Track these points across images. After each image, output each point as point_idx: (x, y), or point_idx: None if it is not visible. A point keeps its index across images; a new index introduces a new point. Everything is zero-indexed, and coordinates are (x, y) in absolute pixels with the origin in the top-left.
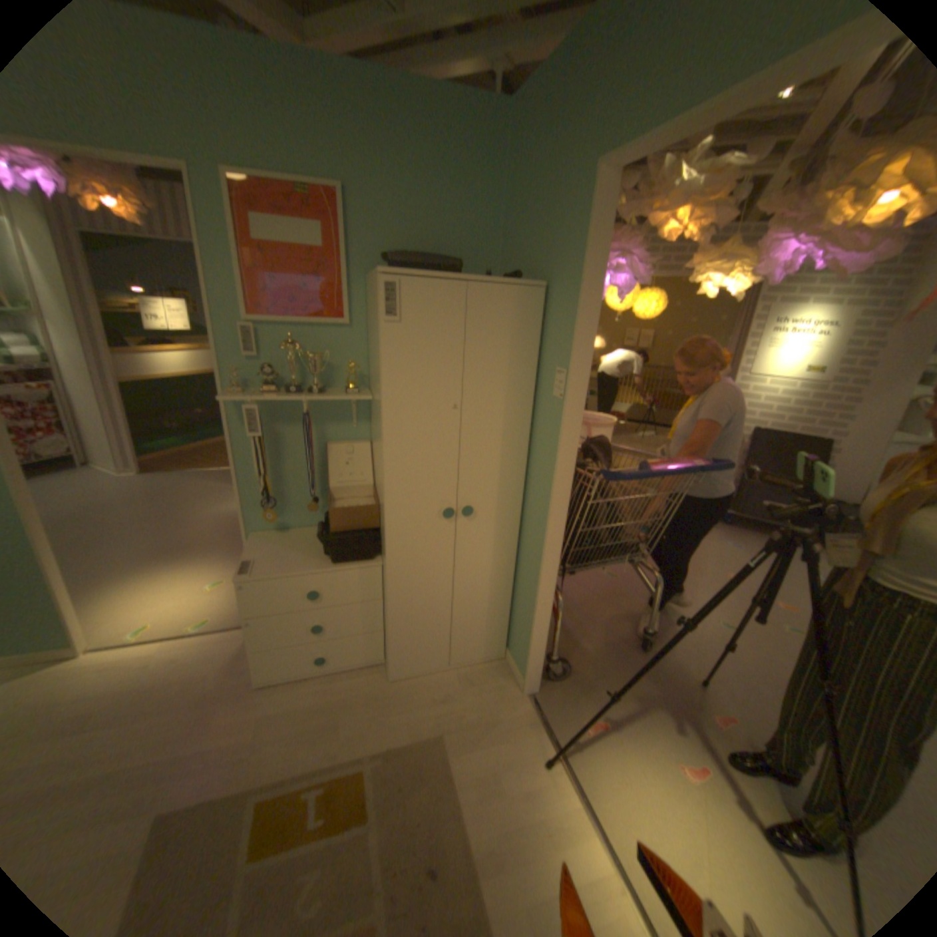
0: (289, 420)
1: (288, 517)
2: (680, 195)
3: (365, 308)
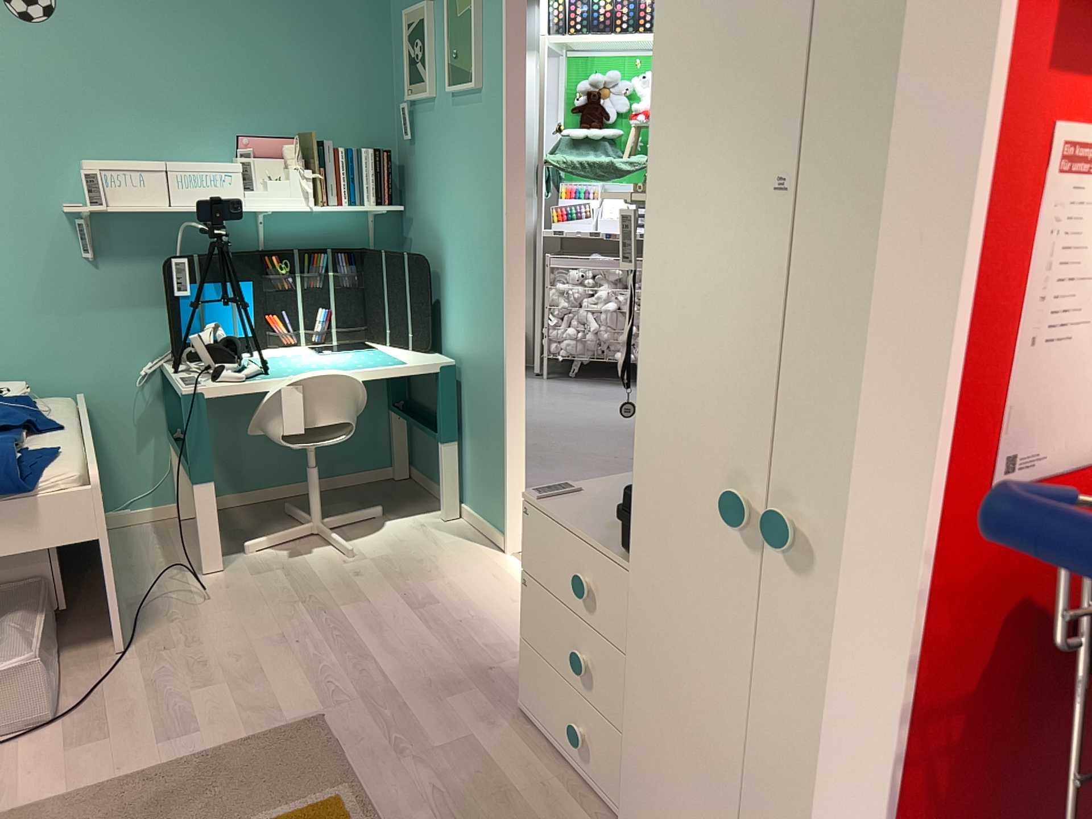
0: None
1: None
2: None
3: None
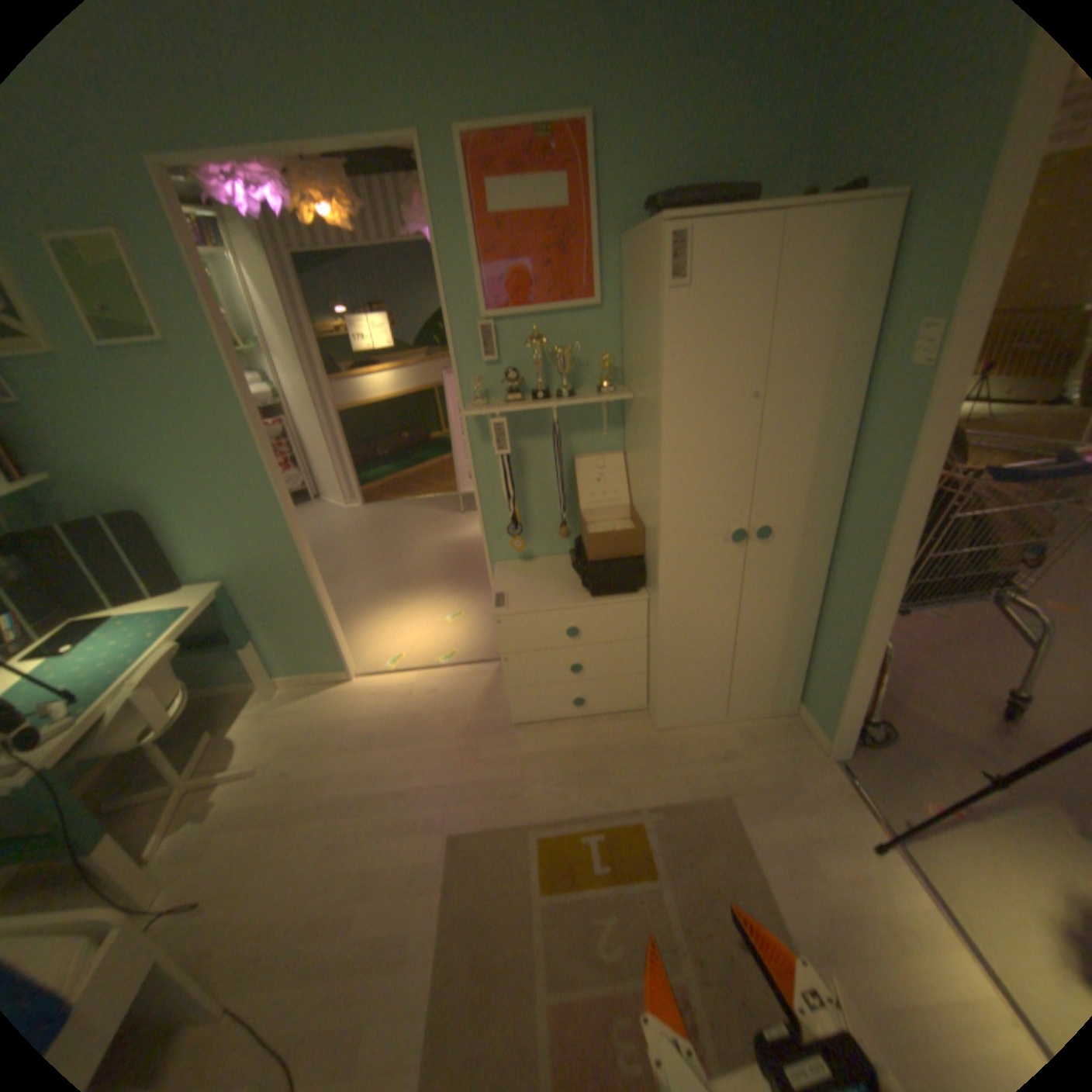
0: (531, 432)
1: (532, 545)
2: None
3: (617, 279)
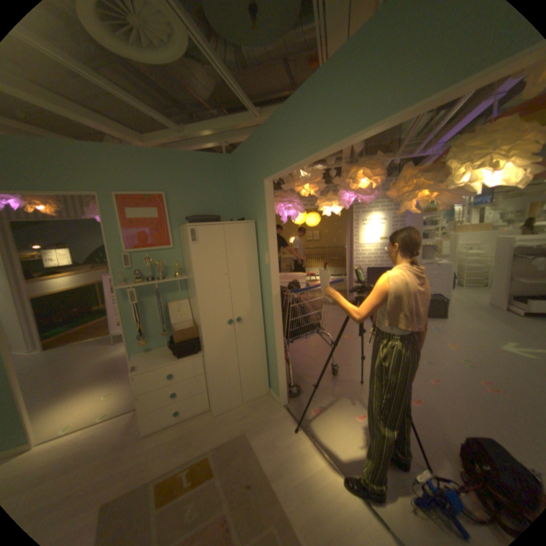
0: (147, 294)
1: (150, 344)
2: (303, 180)
3: (179, 239)
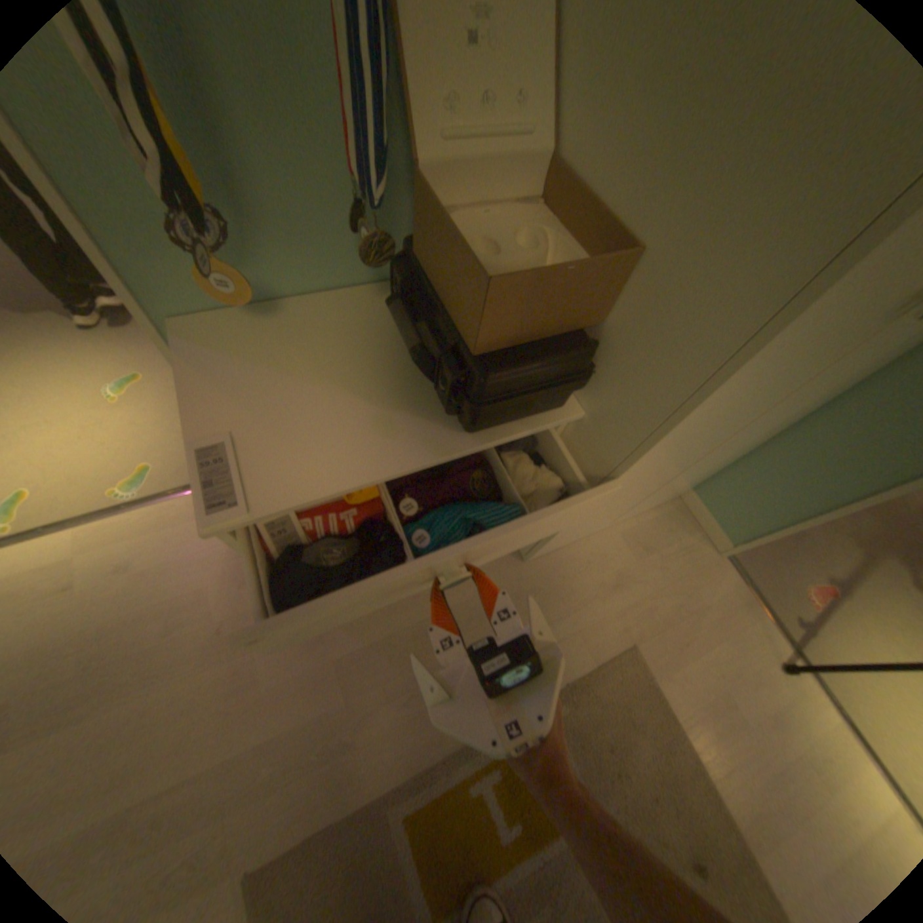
0: None
1: (266, 263)
2: None
3: None
